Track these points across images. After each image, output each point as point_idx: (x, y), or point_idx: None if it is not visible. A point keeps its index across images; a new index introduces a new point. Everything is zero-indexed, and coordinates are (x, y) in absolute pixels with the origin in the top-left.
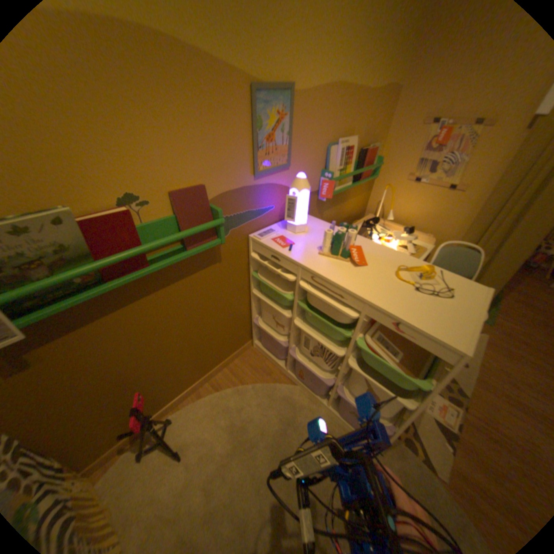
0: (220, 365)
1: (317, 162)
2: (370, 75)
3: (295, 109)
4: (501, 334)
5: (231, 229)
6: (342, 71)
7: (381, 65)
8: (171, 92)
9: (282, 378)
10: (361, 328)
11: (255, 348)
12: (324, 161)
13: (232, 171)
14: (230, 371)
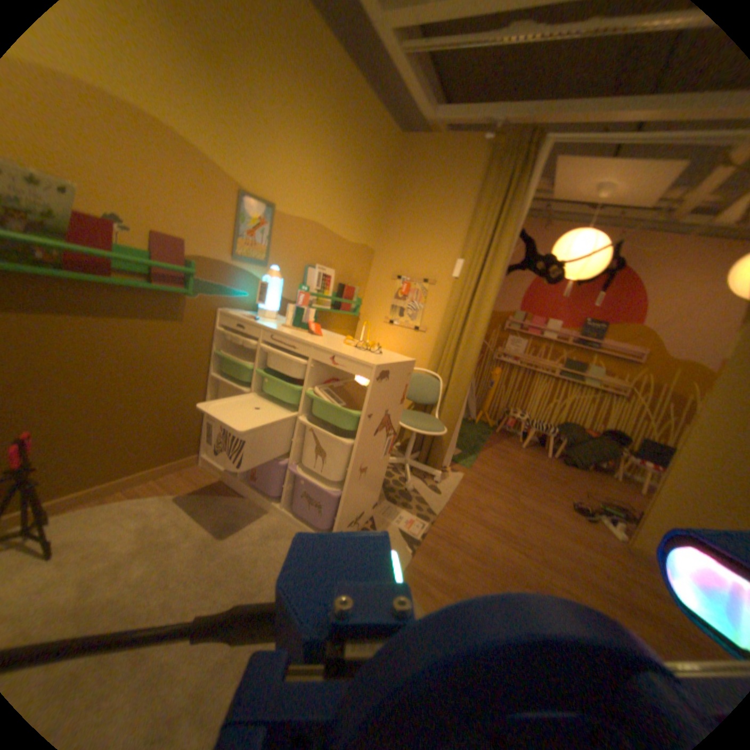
0: (146, 474)
1: (295, 276)
2: (342, 231)
3: (274, 225)
4: (474, 475)
5: (200, 295)
6: (317, 217)
7: (352, 228)
8: (175, 169)
9: (229, 494)
10: (311, 383)
11: (201, 467)
12: (301, 278)
13: (212, 244)
14: (159, 485)
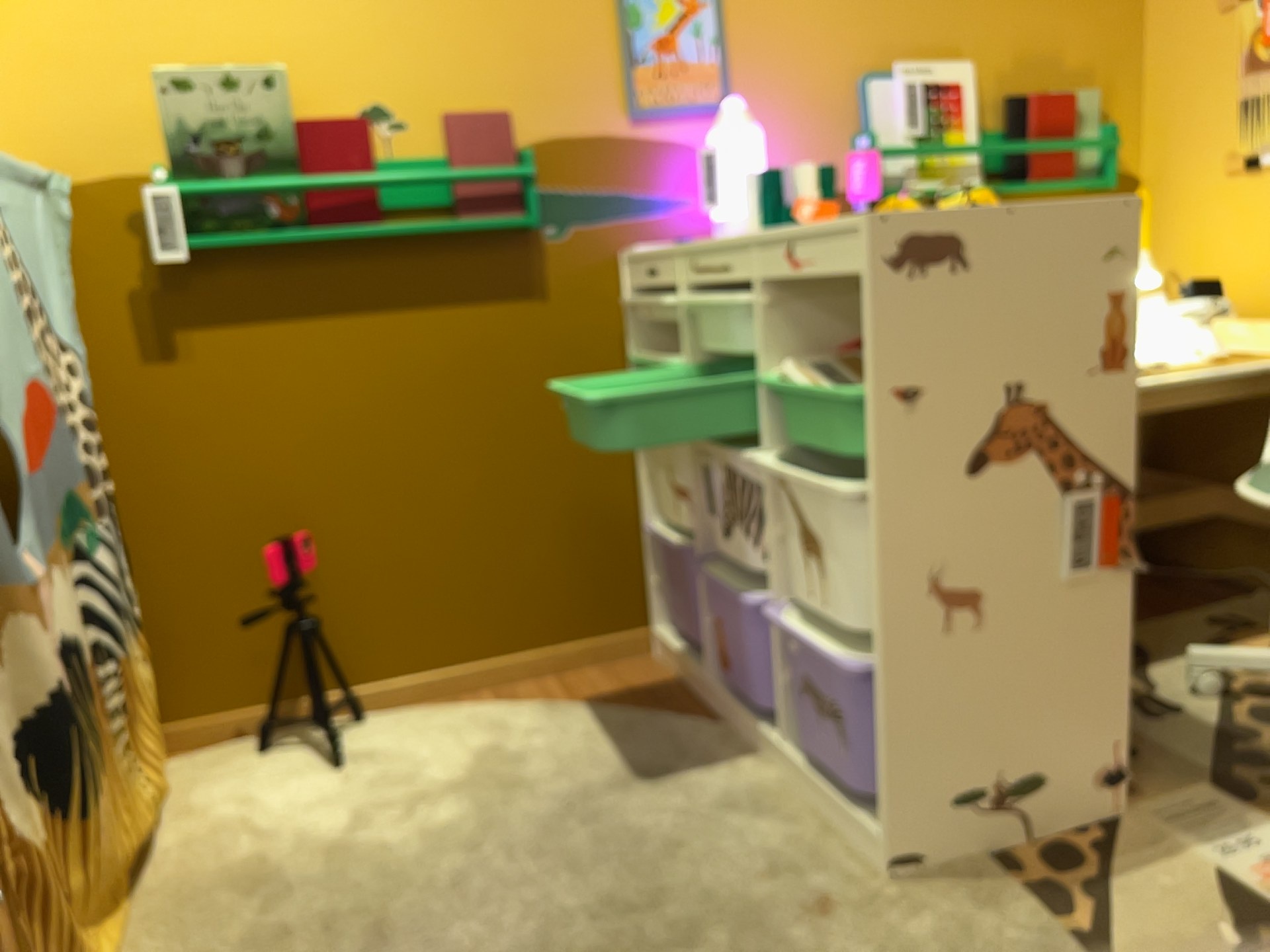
0: (533, 652)
1: (830, 115)
2: None
3: None
4: None
5: (571, 224)
6: None
7: None
8: None
9: (691, 712)
10: (776, 352)
11: (656, 654)
12: (855, 115)
13: (573, 99)
14: (559, 681)
